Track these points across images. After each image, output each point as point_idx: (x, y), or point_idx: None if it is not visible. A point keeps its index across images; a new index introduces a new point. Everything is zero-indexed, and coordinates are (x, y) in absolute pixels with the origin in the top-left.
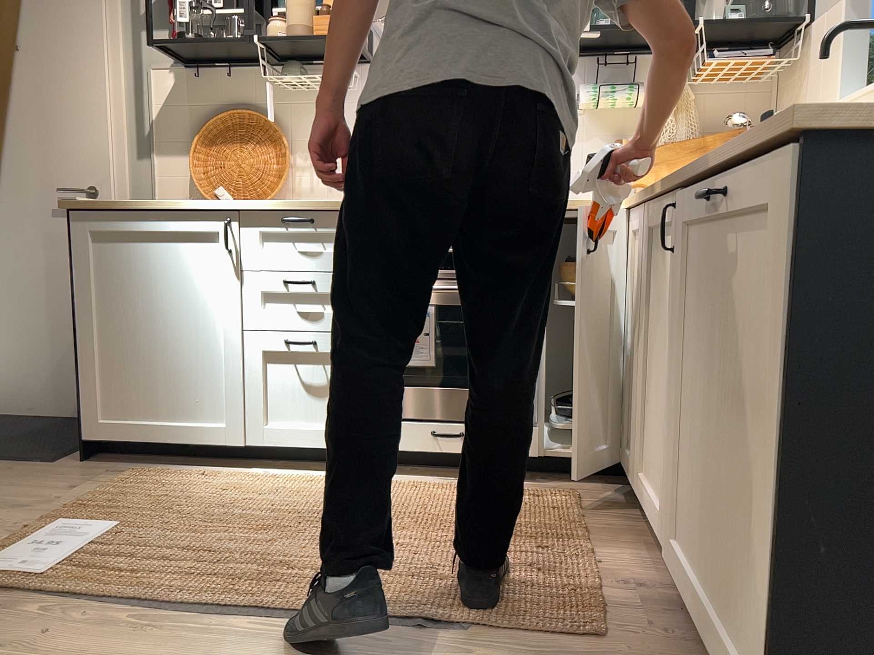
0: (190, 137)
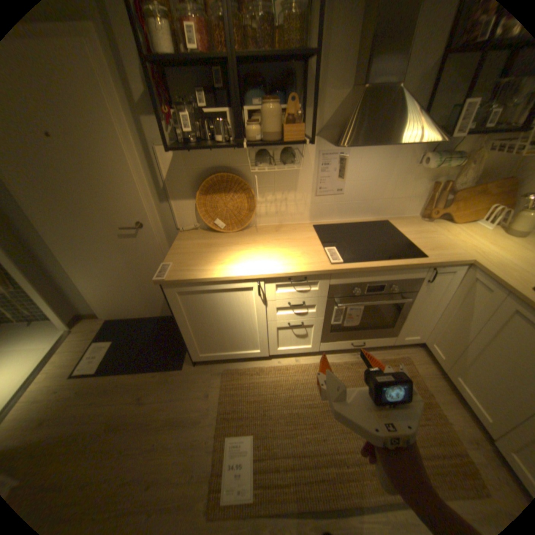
0: (192, 188)
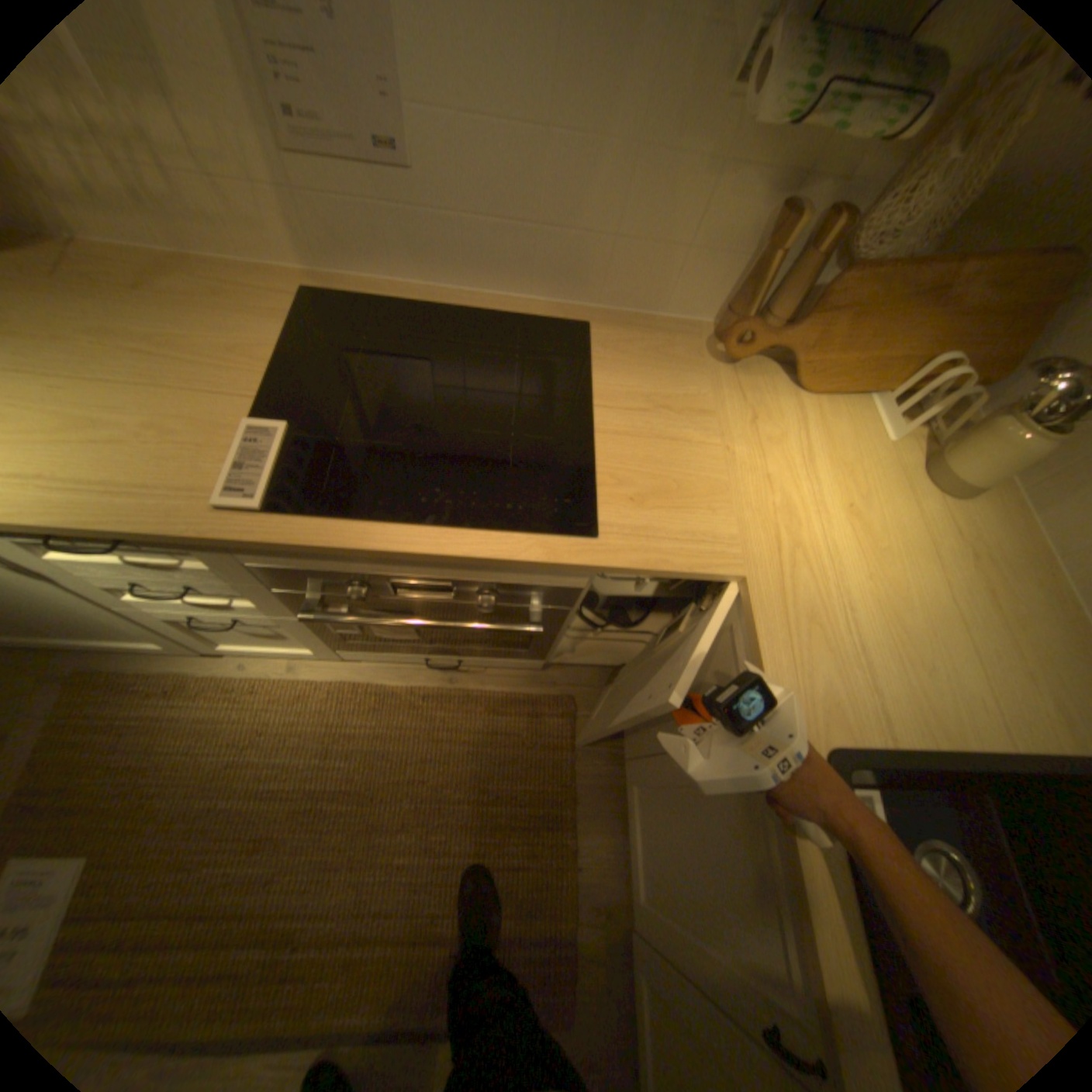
0: None
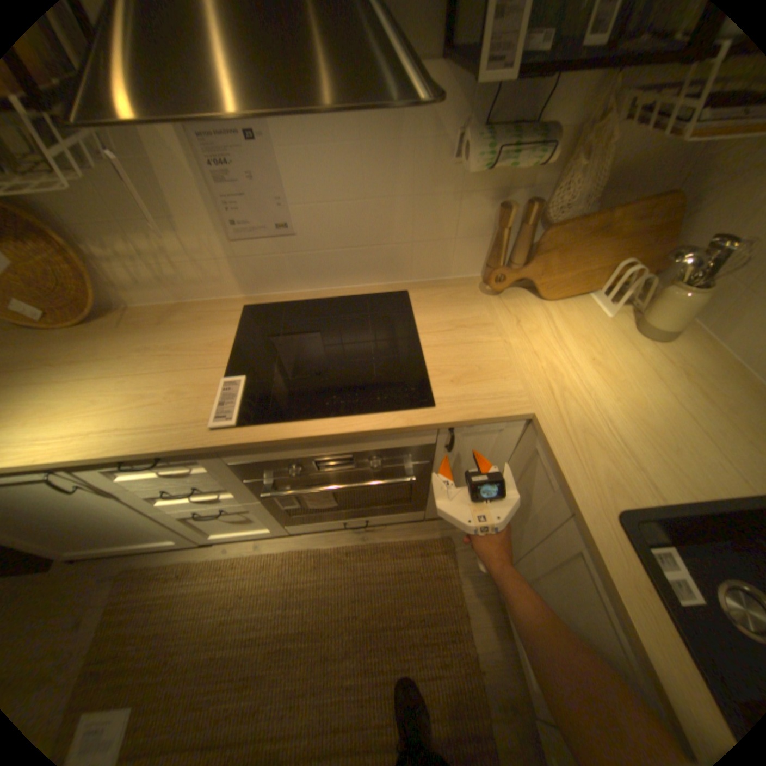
0: None
